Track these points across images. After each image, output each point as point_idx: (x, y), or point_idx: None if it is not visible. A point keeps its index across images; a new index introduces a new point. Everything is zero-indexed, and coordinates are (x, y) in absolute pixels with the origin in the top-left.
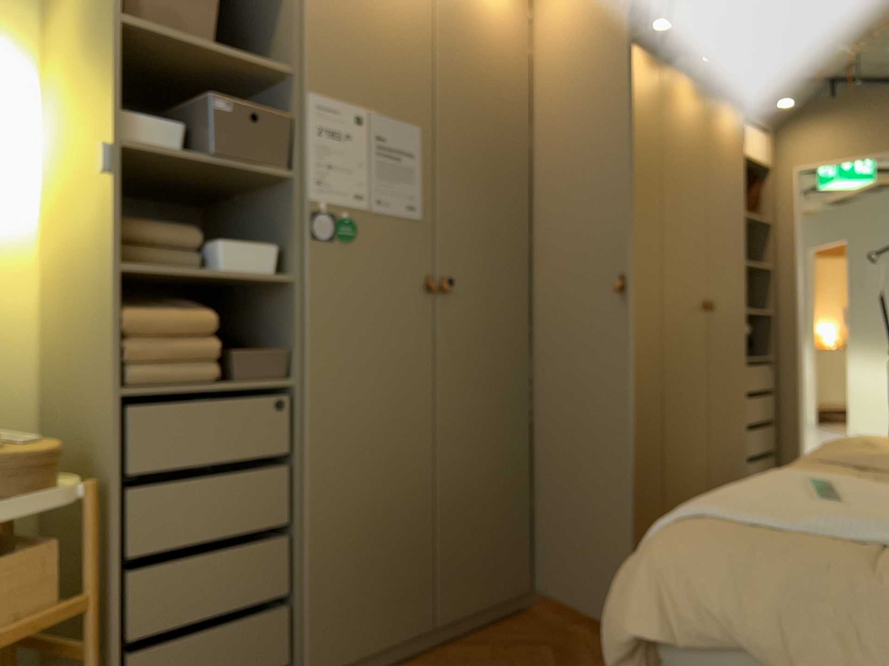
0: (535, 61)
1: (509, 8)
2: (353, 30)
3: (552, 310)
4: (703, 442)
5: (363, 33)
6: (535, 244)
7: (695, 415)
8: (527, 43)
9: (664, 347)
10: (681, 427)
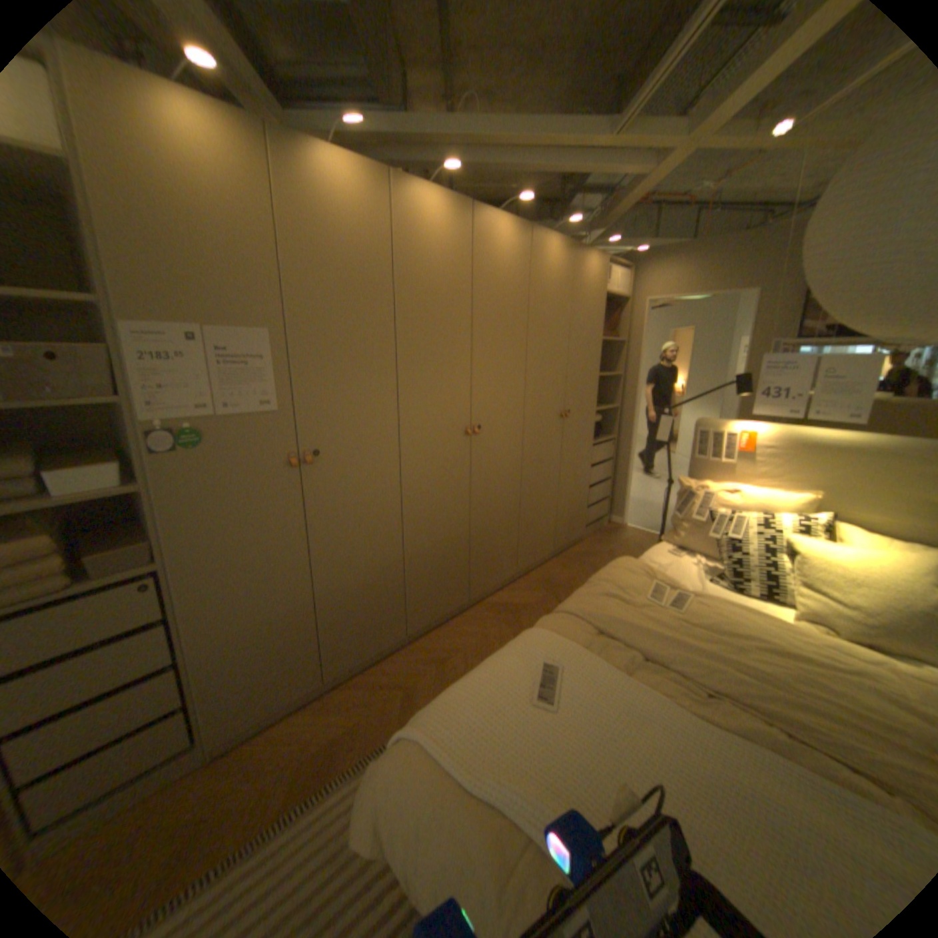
0: (395, 246)
1: (363, 198)
2: (167, 248)
3: (419, 453)
4: (552, 508)
5: (182, 249)
6: (401, 406)
7: (546, 492)
8: (385, 231)
9: (521, 454)
10: (534, 503)
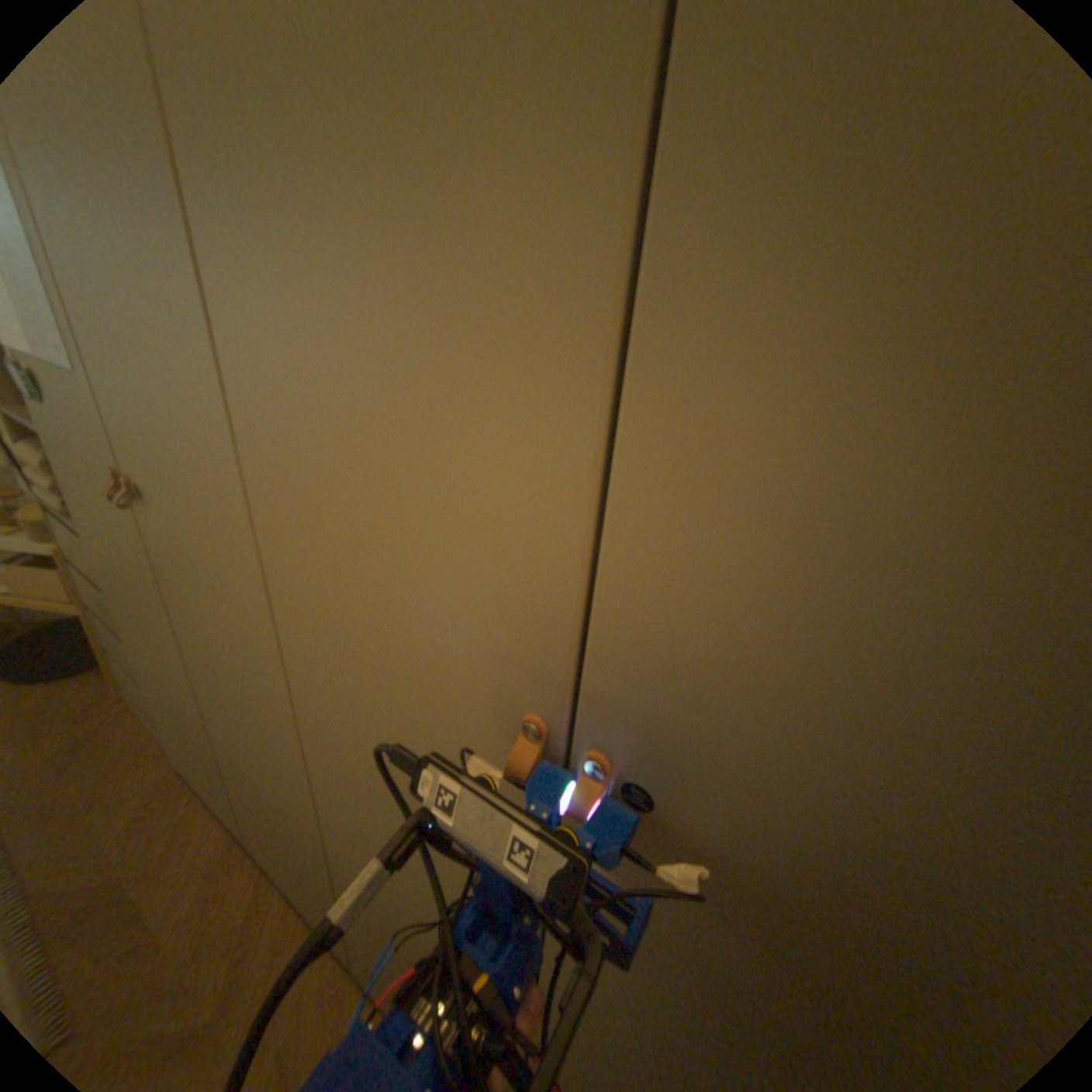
0: None
1: None
2: None
3: (320, 657)
4: None
5: None
6: (244, 459)
7: None
8: None
9: None
10: None
